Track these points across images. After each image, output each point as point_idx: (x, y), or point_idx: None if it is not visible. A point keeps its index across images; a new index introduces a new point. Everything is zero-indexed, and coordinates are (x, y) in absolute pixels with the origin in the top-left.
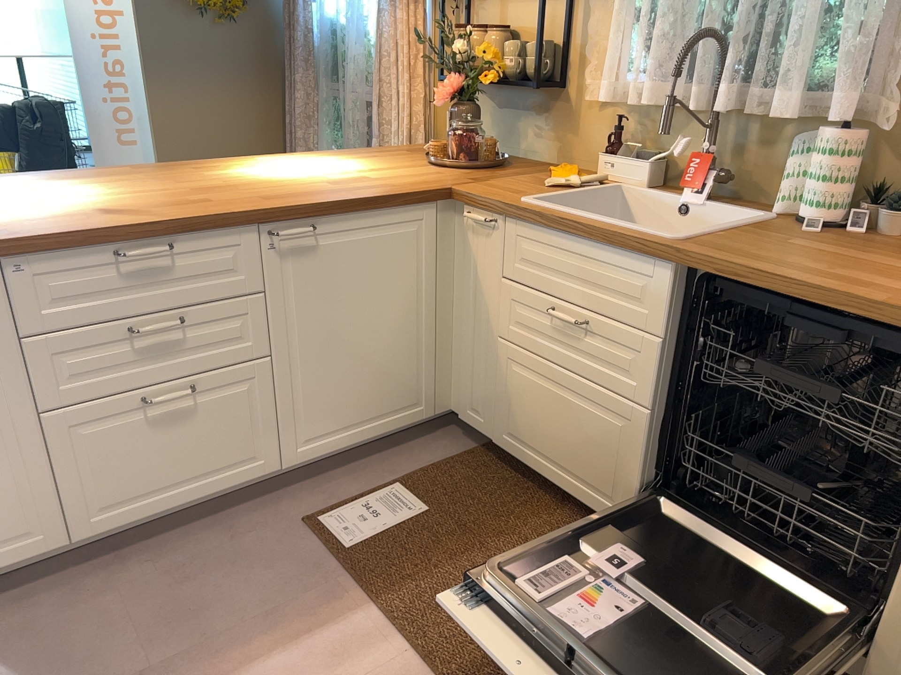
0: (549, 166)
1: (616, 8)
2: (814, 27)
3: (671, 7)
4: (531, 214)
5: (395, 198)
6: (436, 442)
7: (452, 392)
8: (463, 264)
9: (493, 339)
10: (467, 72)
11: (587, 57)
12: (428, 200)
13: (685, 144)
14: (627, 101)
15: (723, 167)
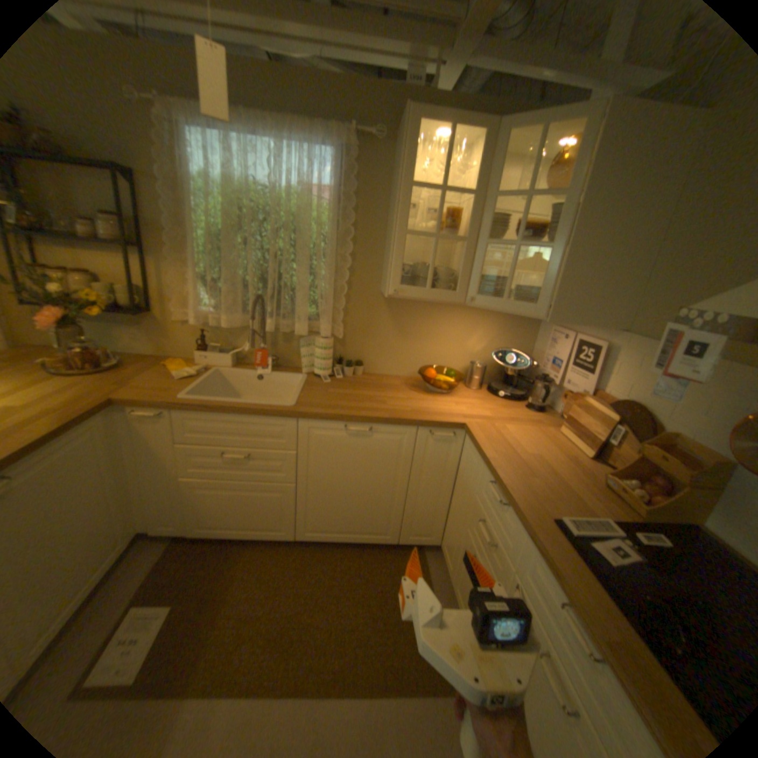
0: (152, 358)
1: (189, 273)
2: (307, 296)
3: (222, 274)
4: (194, 407)
5: (71, 423)
6: (135, 561)
7: (136, 523)
8: (129, 443)
9: (172, 481)
10: (66, 305)
11: (164, 294)
12: (95, 413)
13: (250, 344)
14: (204, 321)
15: (270, 353)
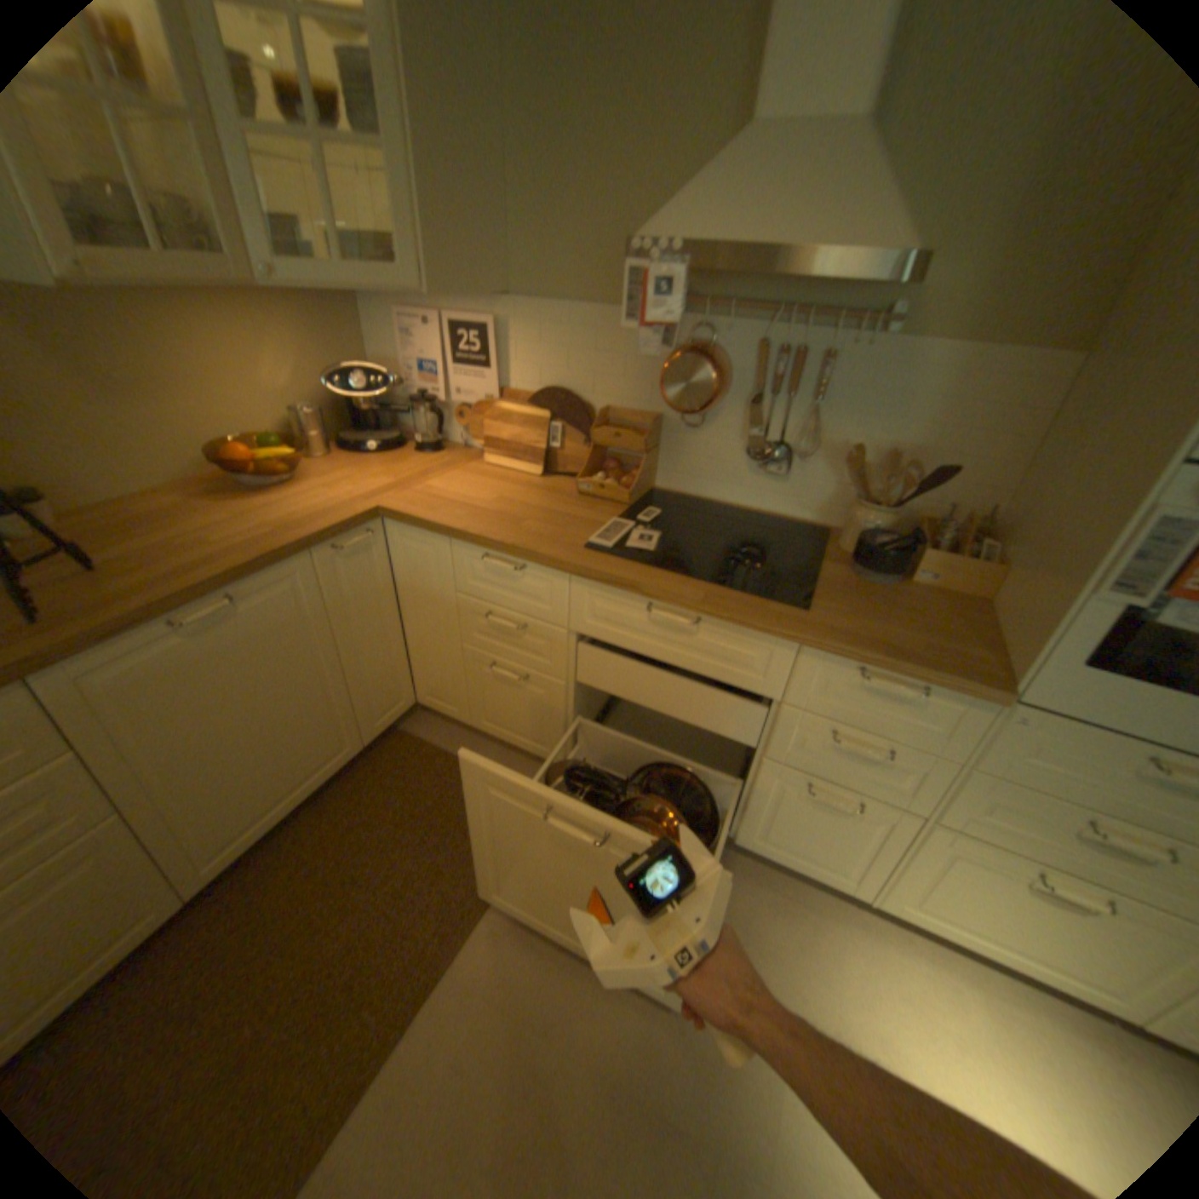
0: None
1: None
2: None
3: None
4: None
5: None
6: None
7: None
8: None
9: None
10: None
11: None
12: None
13: None
14: None
15: None
